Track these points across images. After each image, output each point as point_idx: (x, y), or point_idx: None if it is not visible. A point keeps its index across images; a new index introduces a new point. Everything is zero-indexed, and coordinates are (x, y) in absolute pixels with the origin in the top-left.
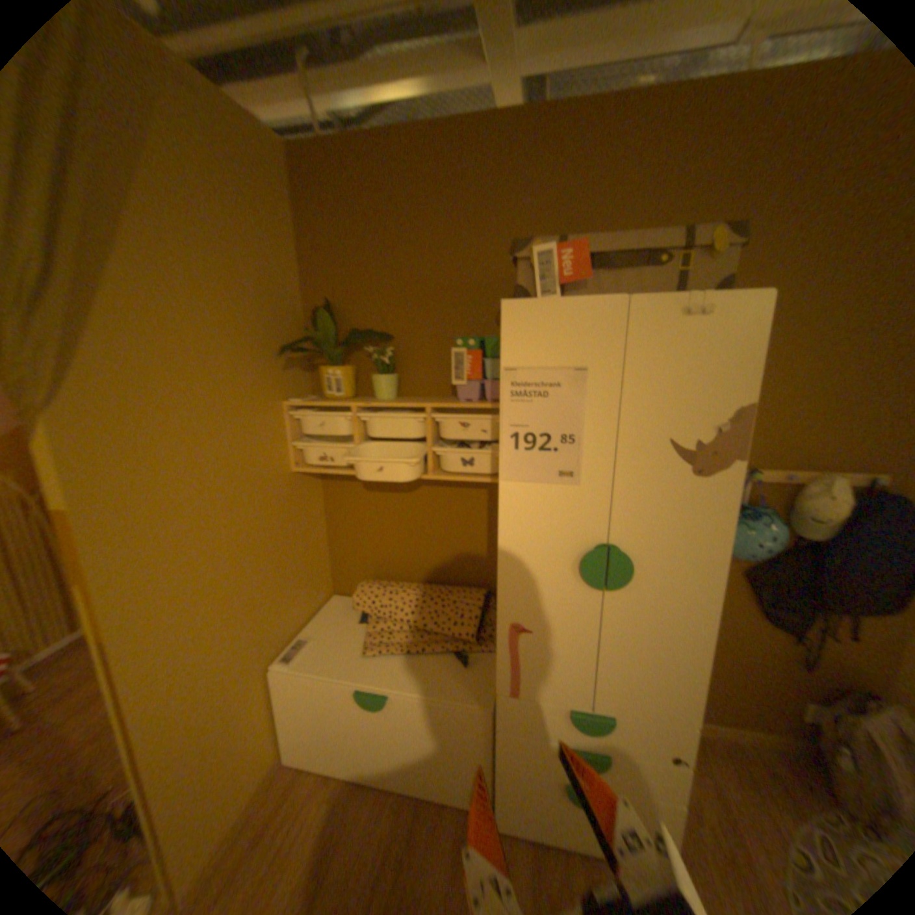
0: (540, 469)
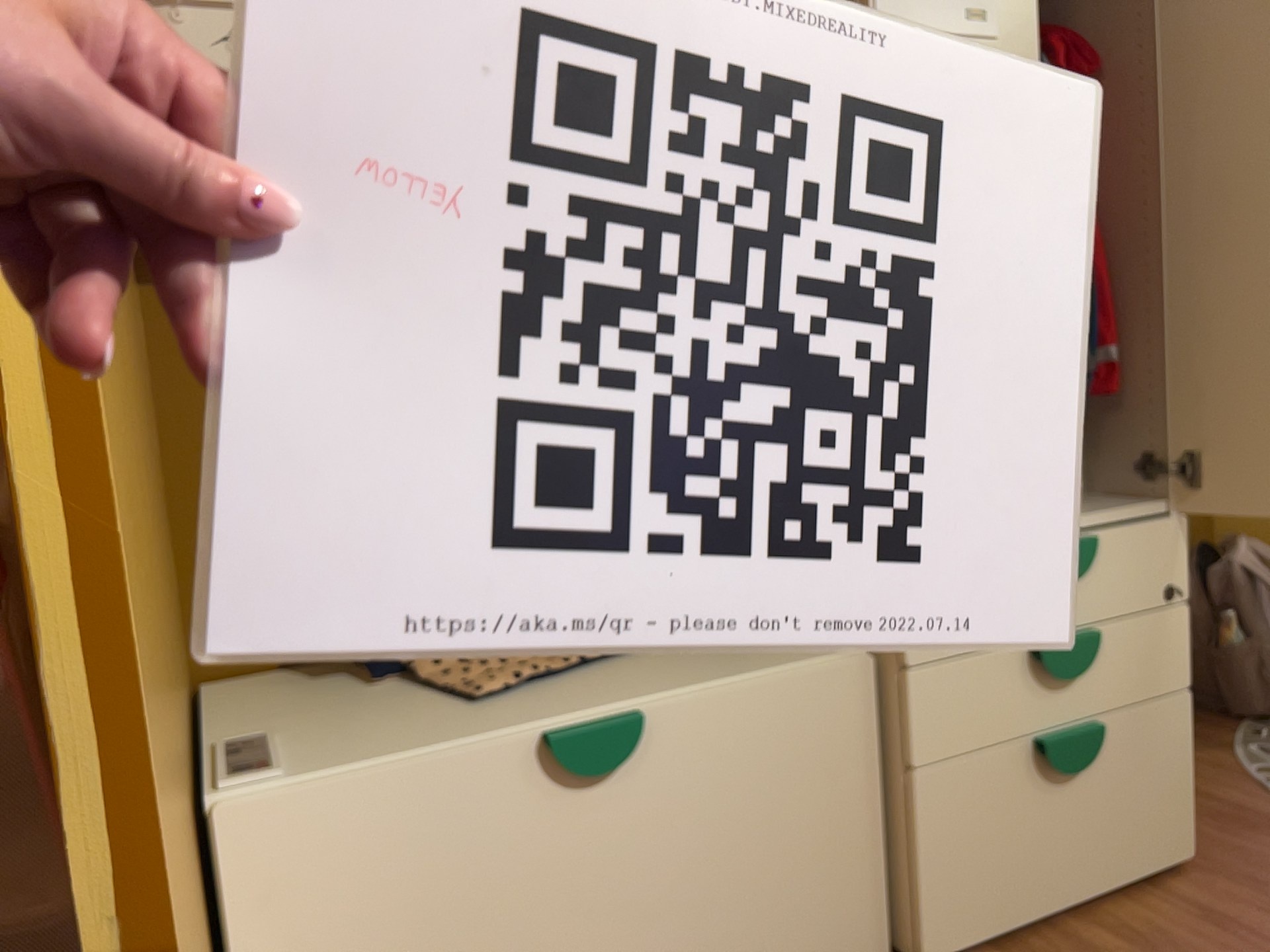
0: (939, 4)
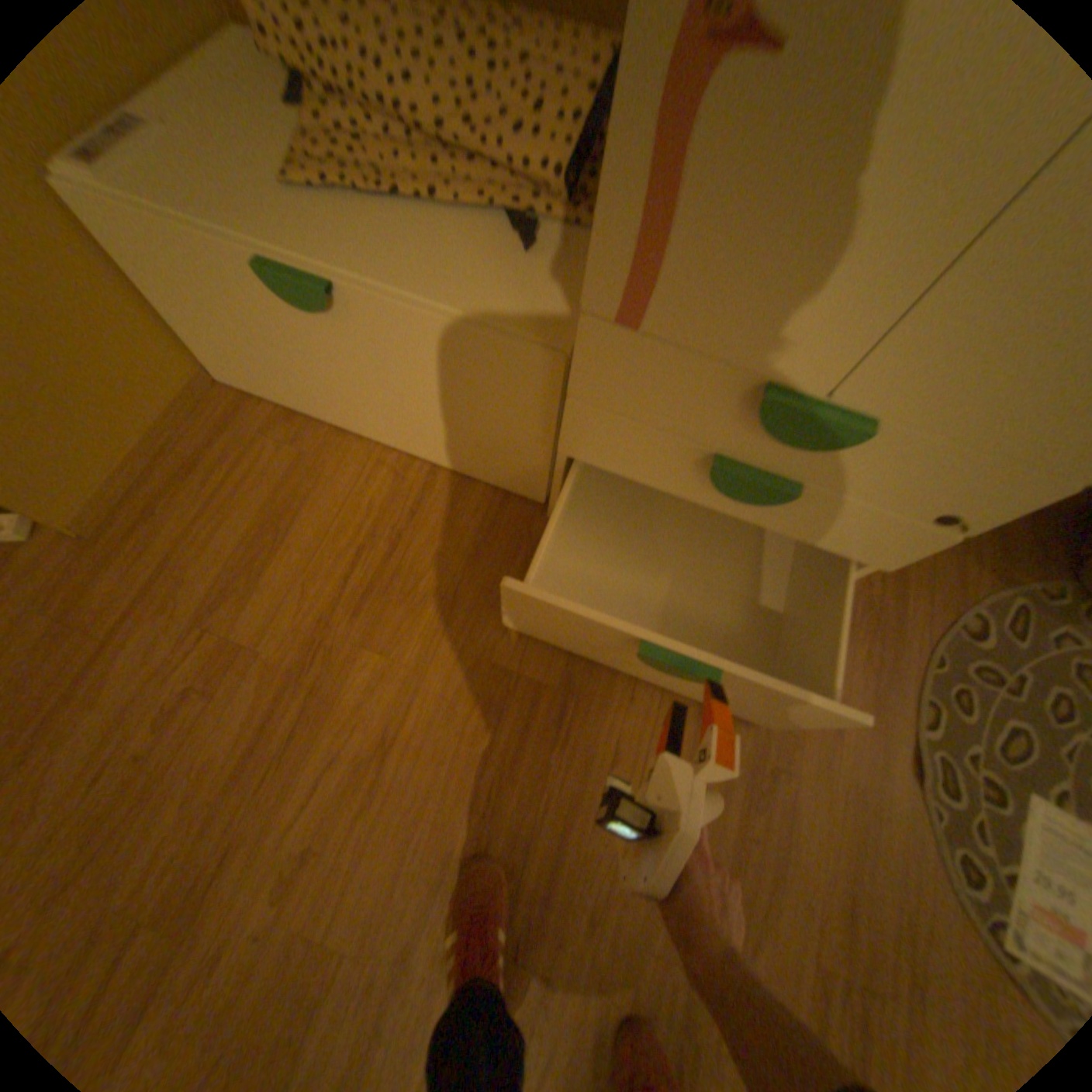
0: None
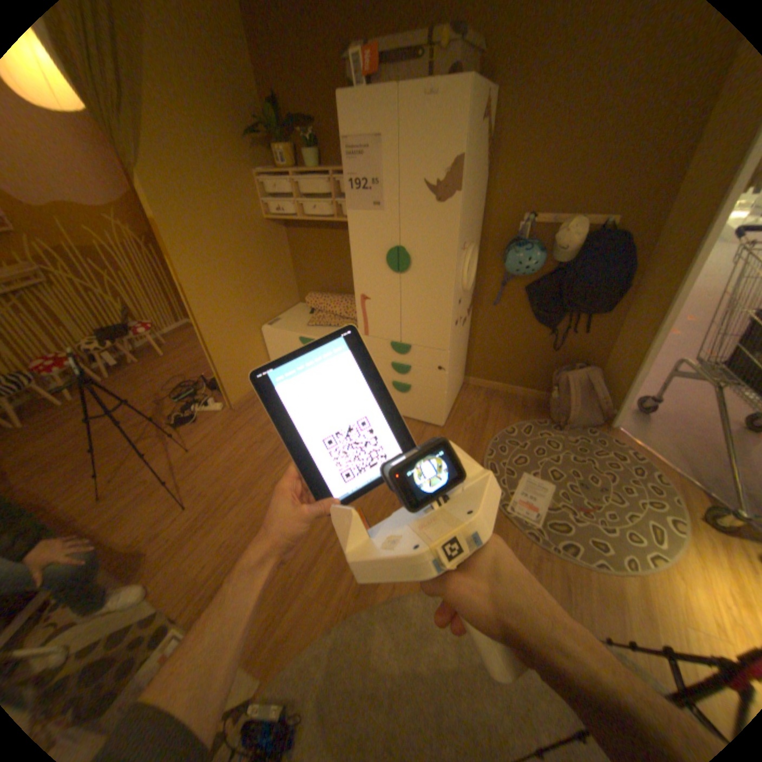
0: (364, 203)
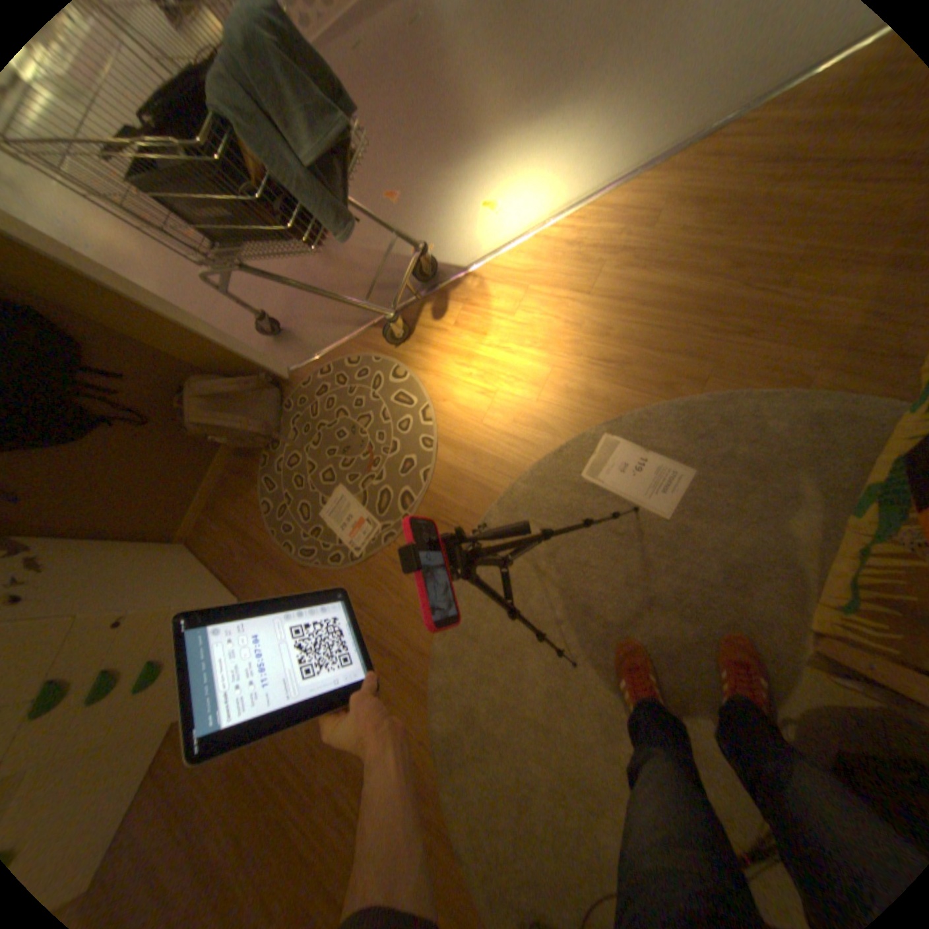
0: None
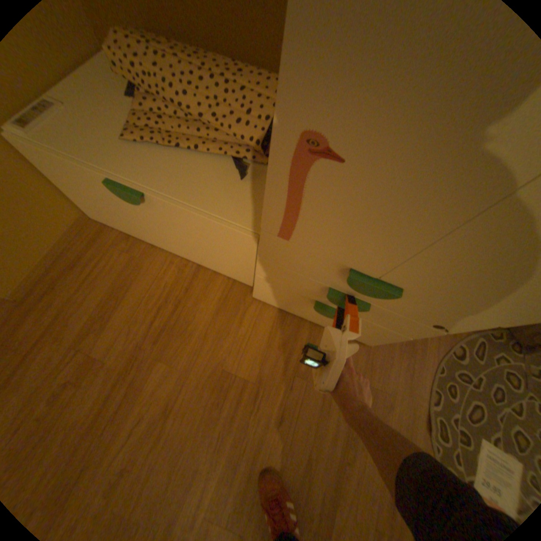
0: None
